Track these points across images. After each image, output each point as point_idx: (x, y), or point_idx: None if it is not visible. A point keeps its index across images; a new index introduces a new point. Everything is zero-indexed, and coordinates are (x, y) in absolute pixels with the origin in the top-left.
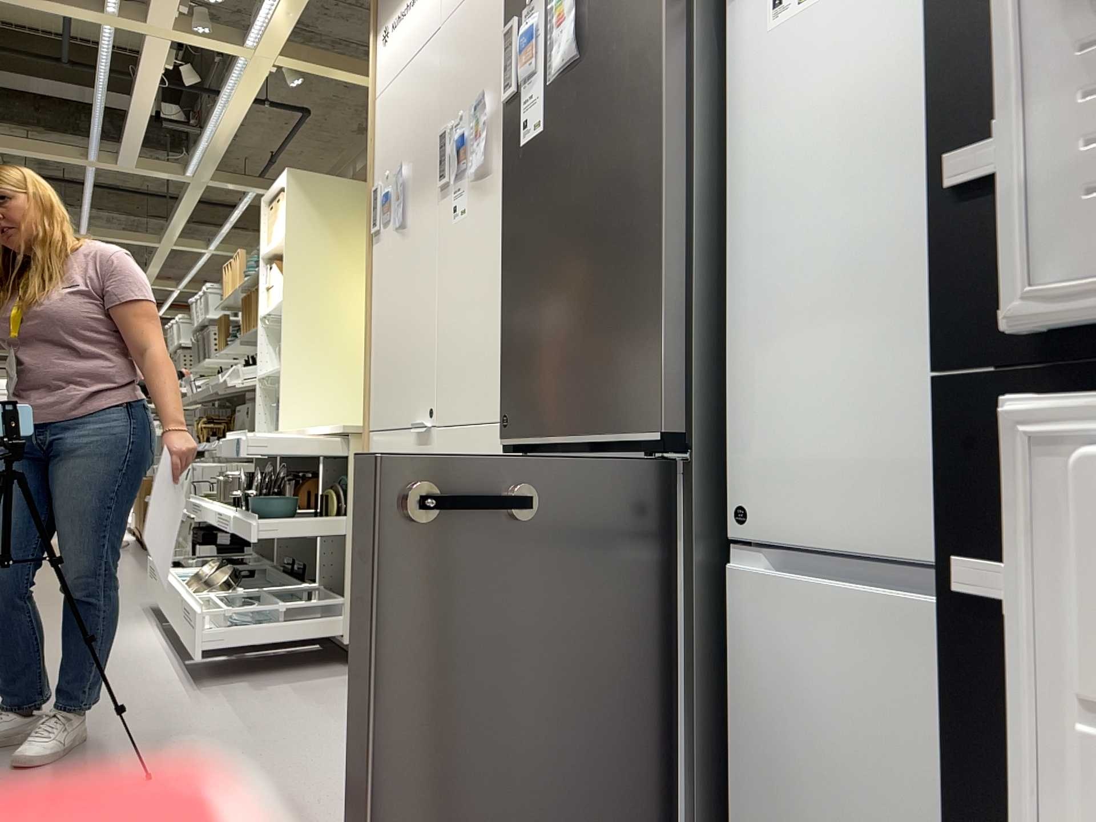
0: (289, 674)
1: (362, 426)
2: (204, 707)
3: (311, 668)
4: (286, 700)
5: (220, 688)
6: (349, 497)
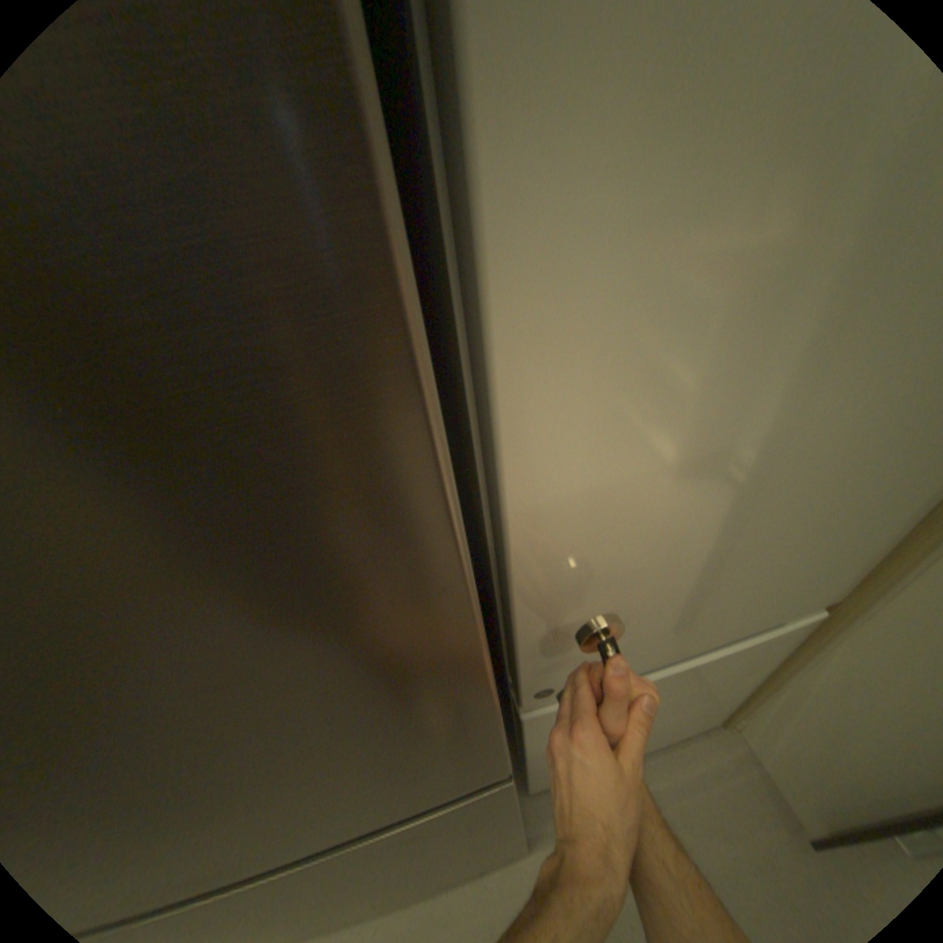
0: None
1: None
2: None
3: None
4: None
5: None
6: None
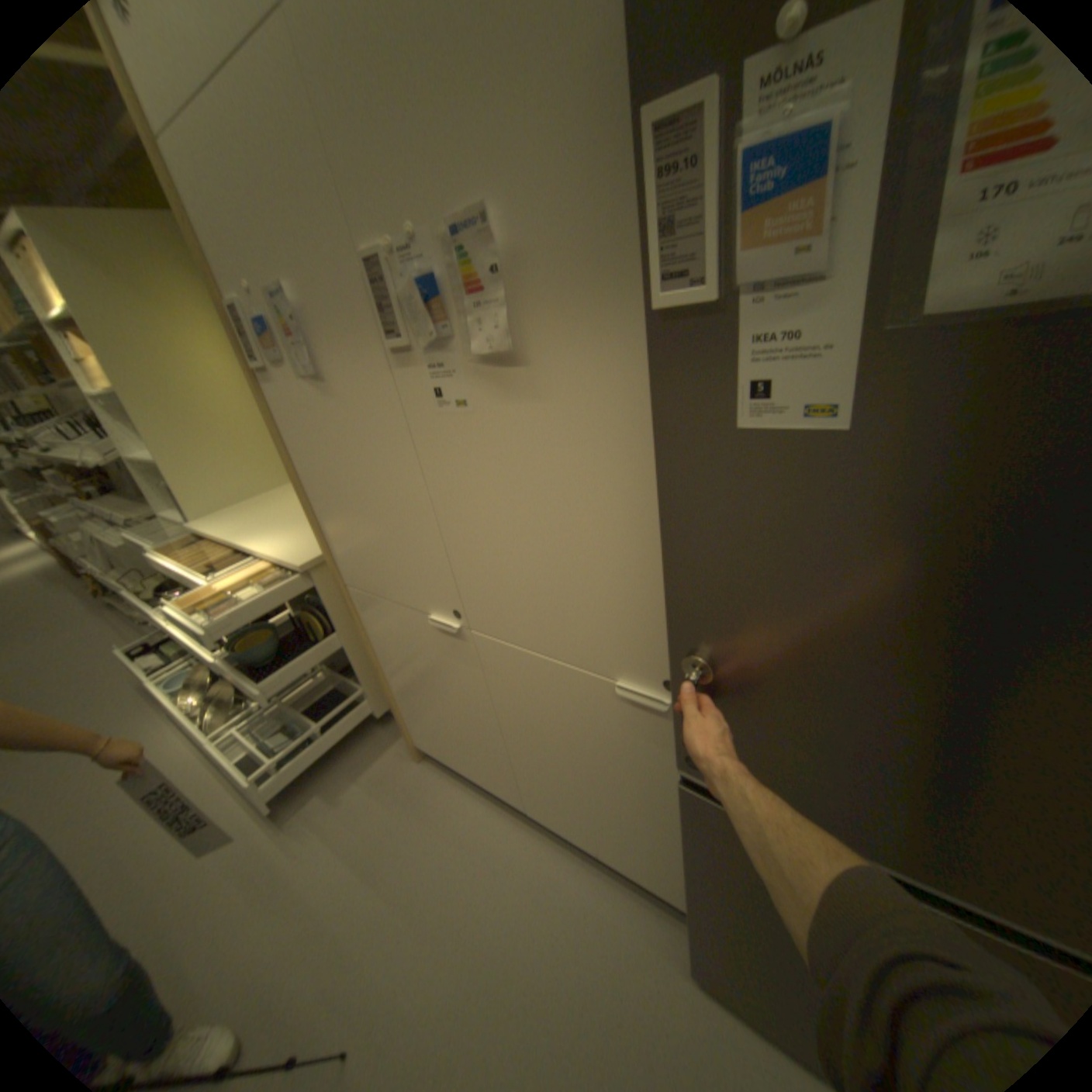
0: (344, 763)
1: (314, 551)
2: (305, 863)
3: (356, 744)
4: (370, 813)
5: (297, 818)
6: (327, 612)
